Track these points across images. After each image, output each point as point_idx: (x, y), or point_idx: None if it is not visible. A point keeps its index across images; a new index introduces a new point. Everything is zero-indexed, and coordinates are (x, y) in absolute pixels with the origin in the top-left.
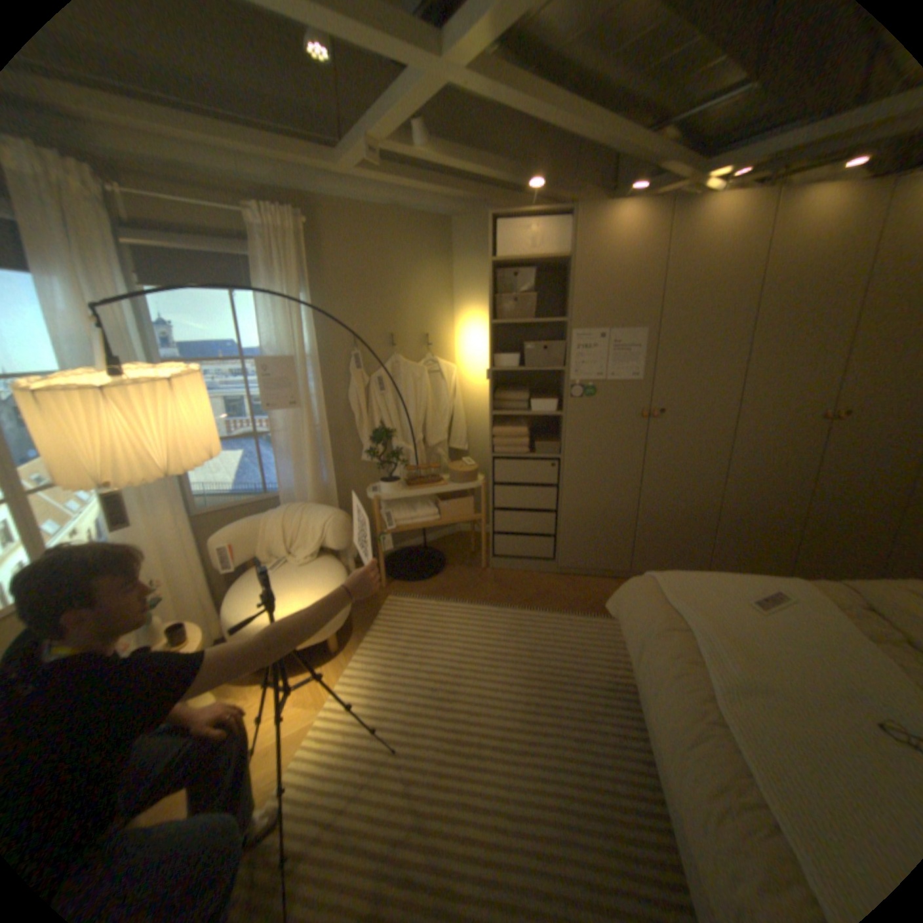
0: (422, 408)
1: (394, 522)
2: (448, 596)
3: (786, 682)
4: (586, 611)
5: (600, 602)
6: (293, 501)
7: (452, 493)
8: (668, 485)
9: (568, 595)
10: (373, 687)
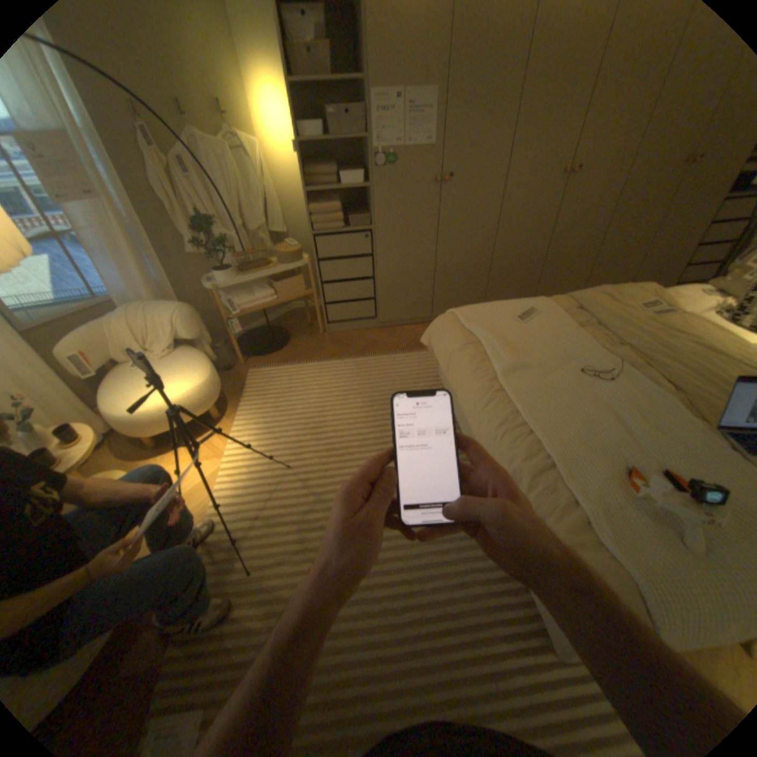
0: (233, 191)
1: (236, 307)
2: (298, 360)
3: (535, 359)
4: (403, 349)
5: (412, 342)
6: (128, 303)
7: (283, 275)
8: (456, 243)
9: (389, 341)
10: (258, 434)
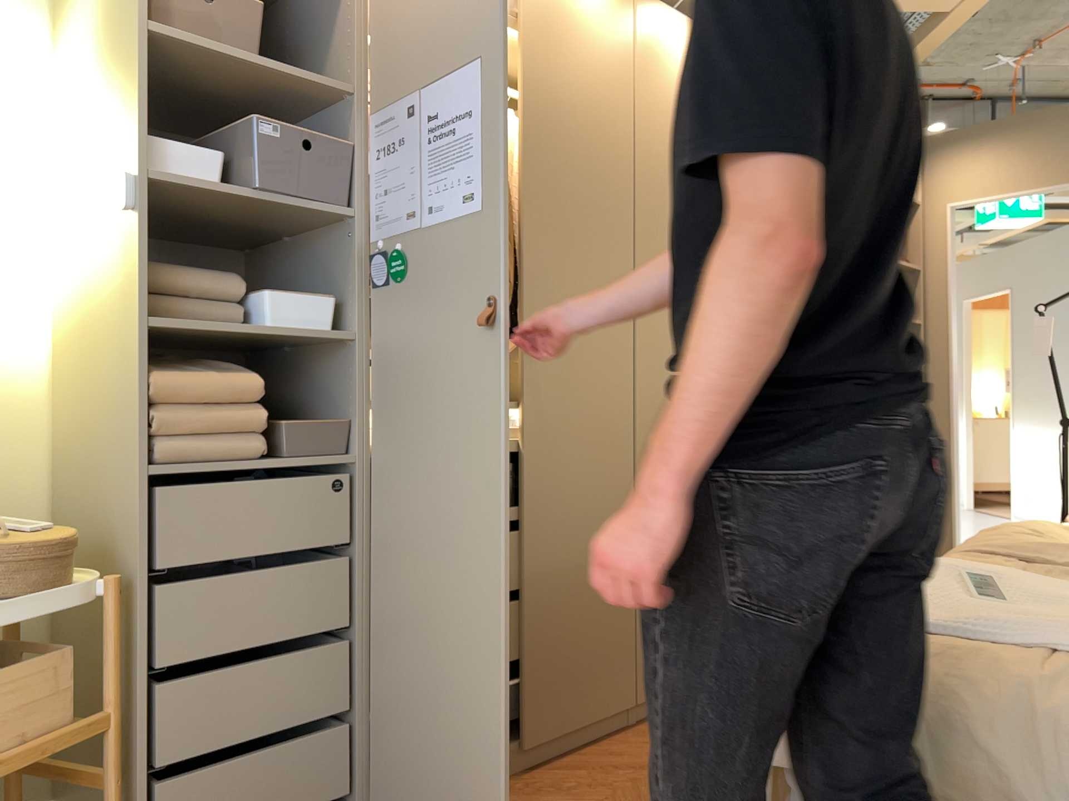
0: None
1: None
2: None
3: None
4: None
5: None
6: None
7: None
8: (555, 507)
9: None
10: None
